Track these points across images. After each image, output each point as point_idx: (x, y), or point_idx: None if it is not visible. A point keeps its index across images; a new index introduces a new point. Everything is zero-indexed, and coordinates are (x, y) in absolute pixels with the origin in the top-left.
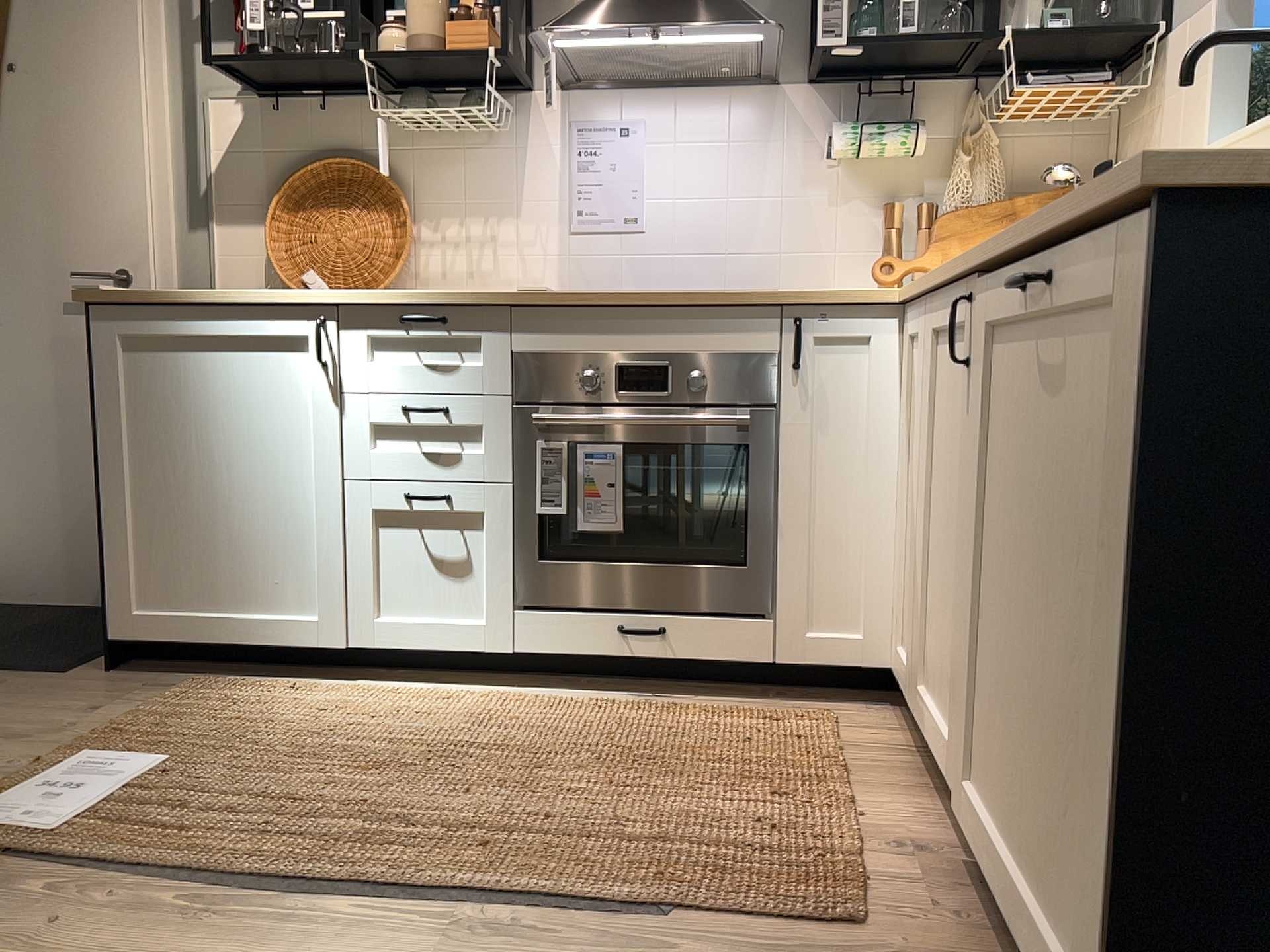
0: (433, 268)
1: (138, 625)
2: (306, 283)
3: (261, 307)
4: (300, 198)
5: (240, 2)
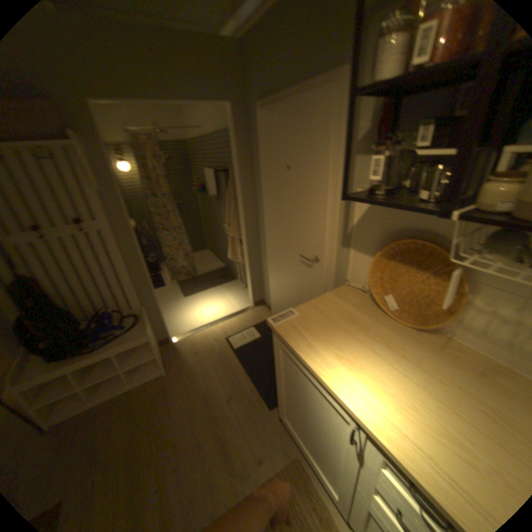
0: (479, 324)
1: (285, 422)
2: (387, 299)
3: (329, 389)
4: (396, 252)
5: (385, 125)
